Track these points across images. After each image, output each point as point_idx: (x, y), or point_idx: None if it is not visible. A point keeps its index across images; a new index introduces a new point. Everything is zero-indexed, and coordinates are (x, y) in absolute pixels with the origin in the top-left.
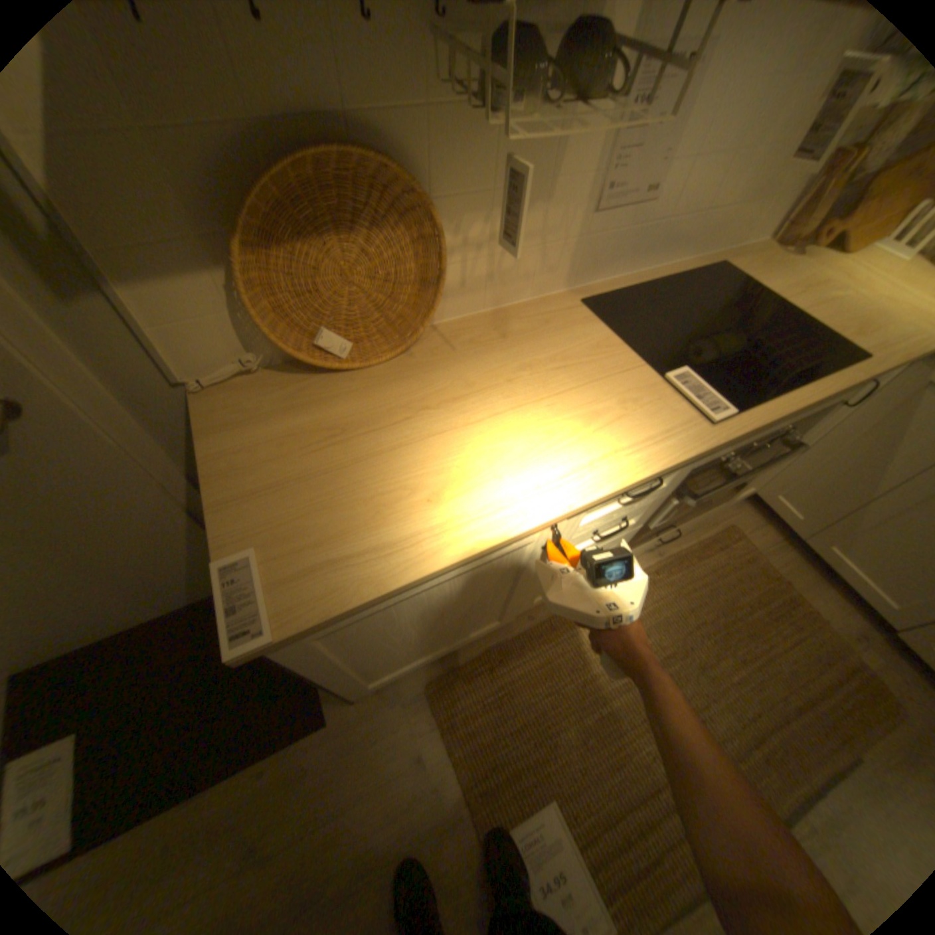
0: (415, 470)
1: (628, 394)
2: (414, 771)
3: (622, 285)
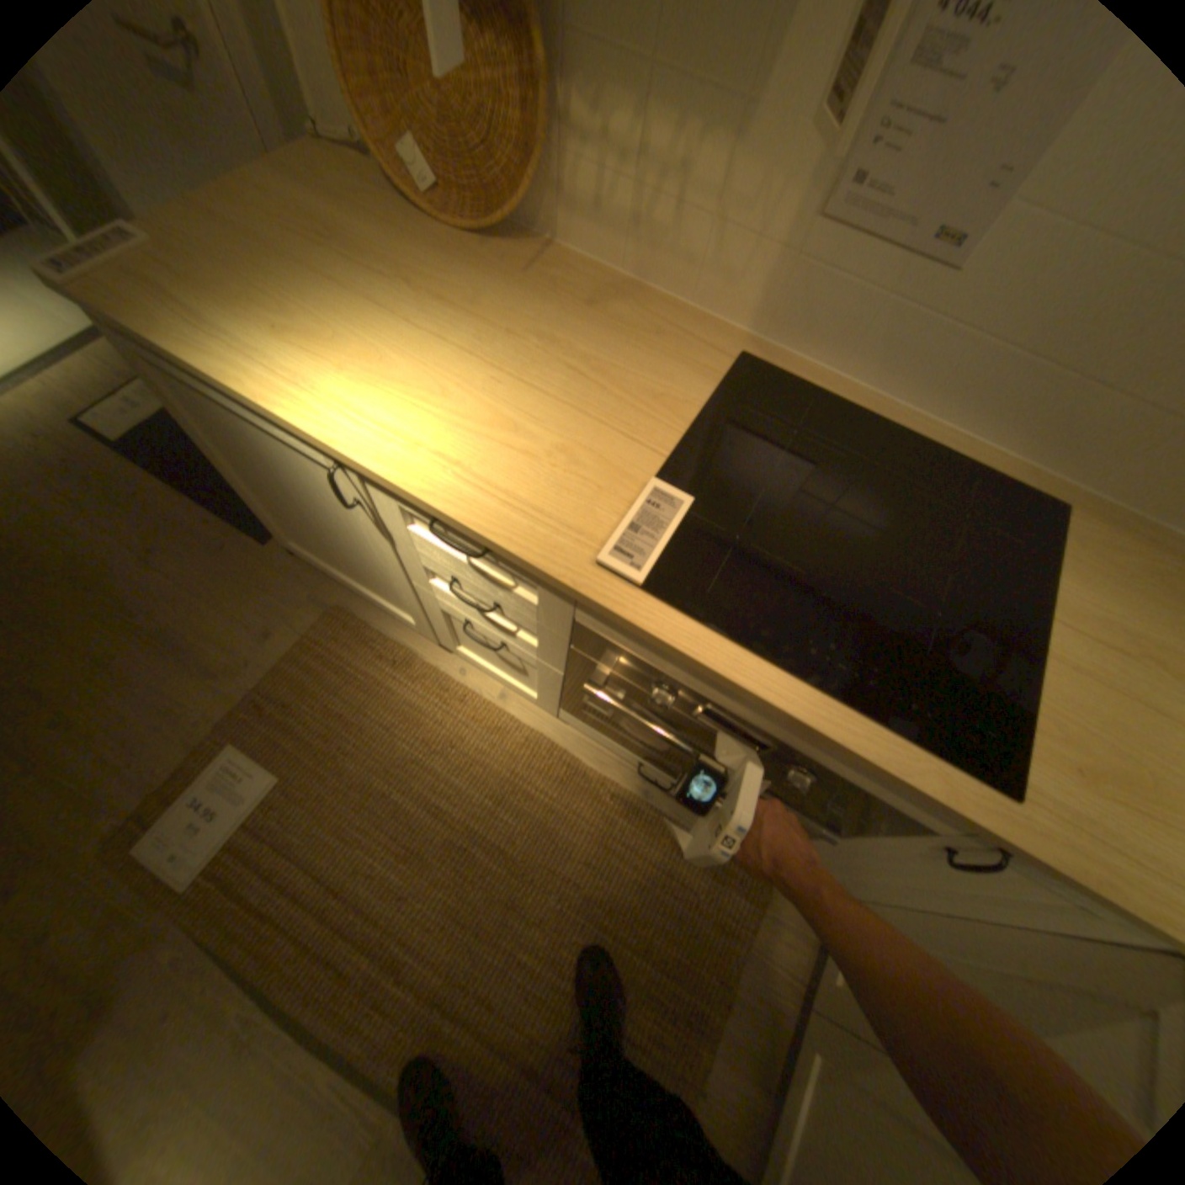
0: (305, 303)
1: (579, 451)
2: (255, 638)
3: (852, 399)
